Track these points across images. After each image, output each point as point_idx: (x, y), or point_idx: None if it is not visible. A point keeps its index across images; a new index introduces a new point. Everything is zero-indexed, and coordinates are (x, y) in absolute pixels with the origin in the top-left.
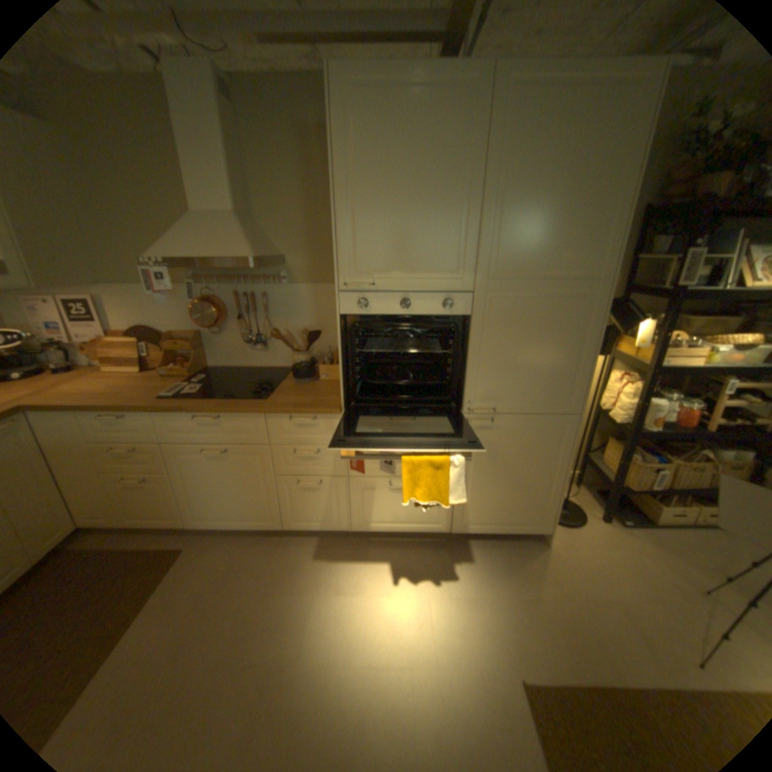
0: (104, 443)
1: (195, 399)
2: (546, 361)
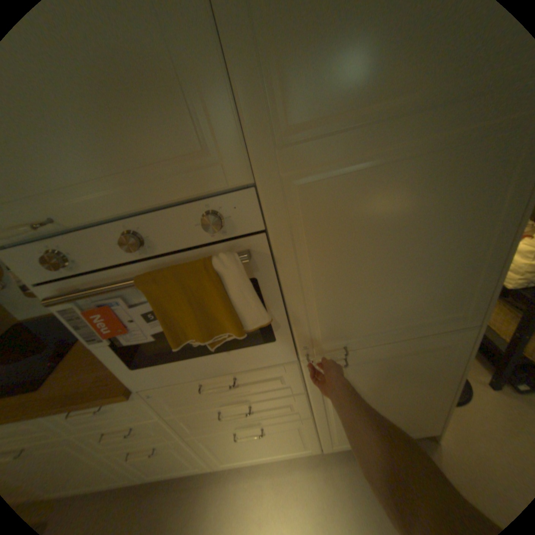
0: None
1: None
2: (424, 270)
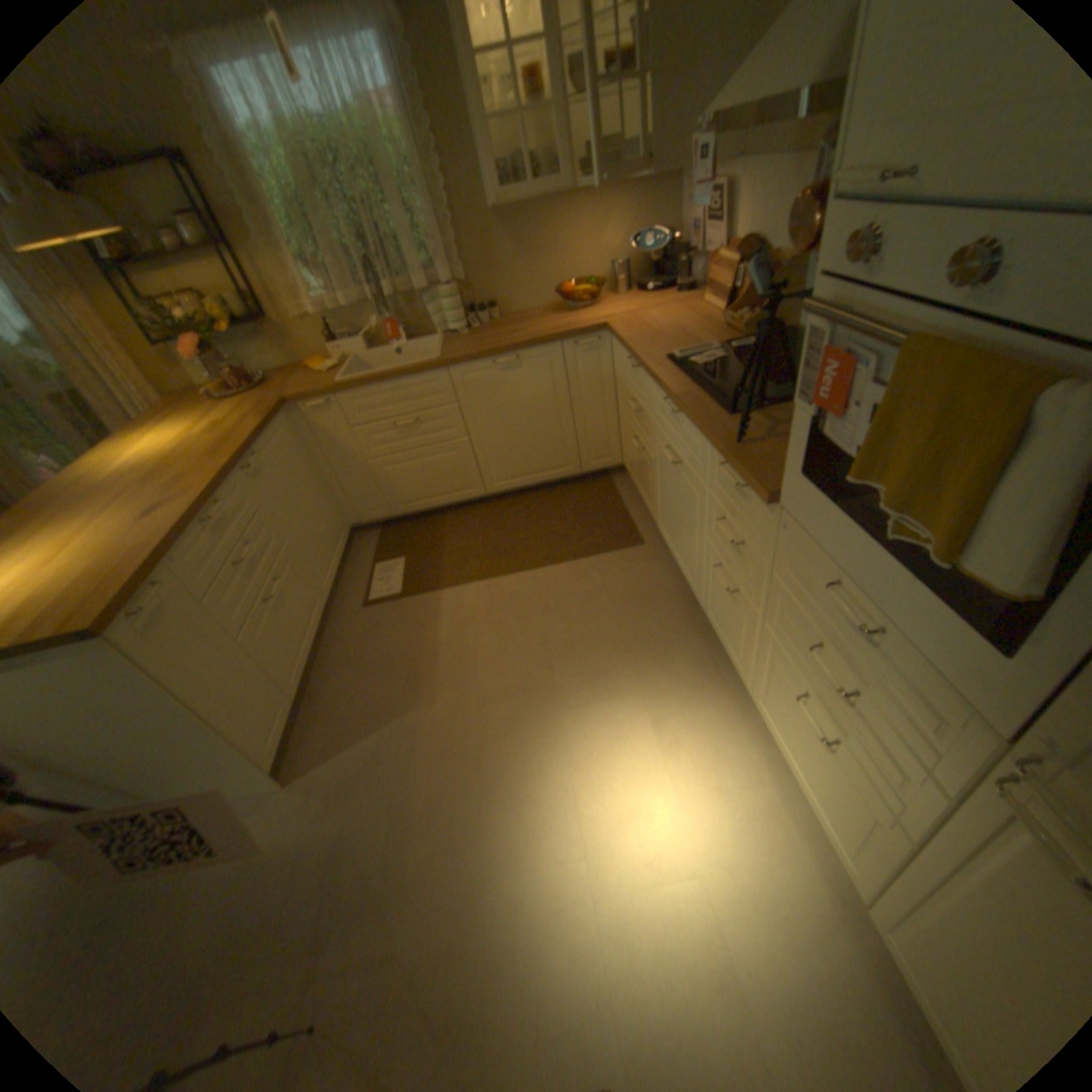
0: (632, 391)
1: (687, 374)
2: None
